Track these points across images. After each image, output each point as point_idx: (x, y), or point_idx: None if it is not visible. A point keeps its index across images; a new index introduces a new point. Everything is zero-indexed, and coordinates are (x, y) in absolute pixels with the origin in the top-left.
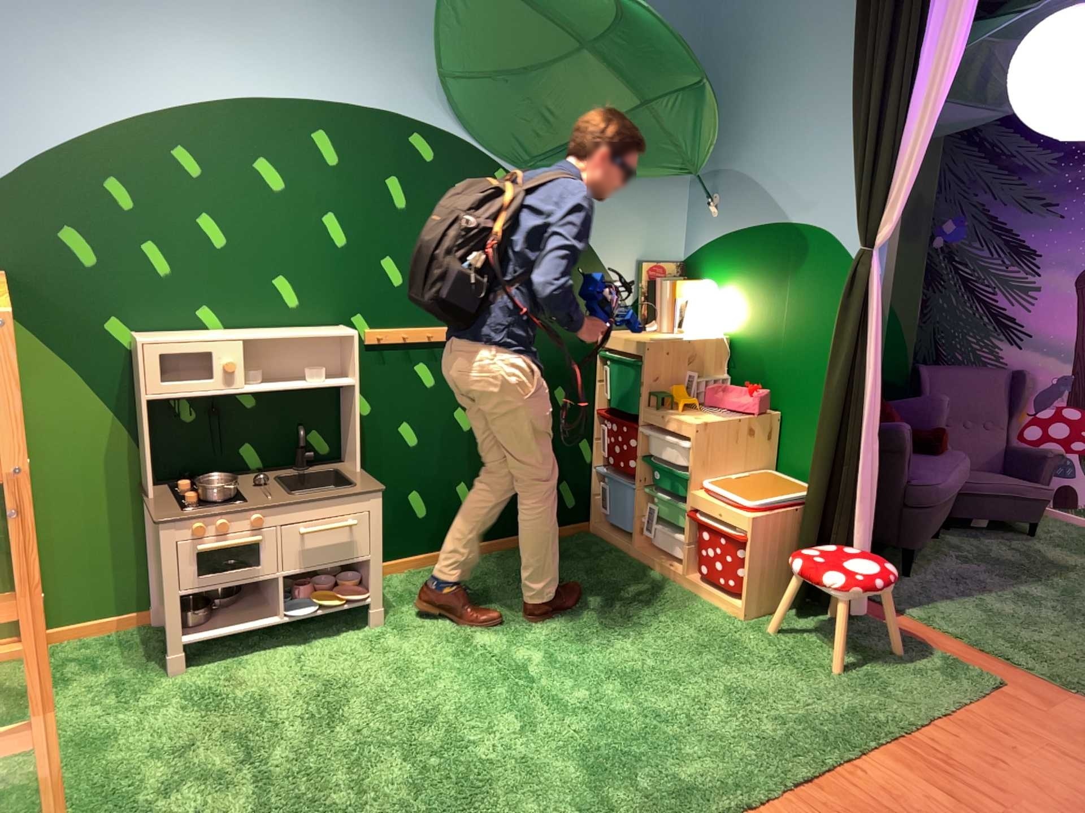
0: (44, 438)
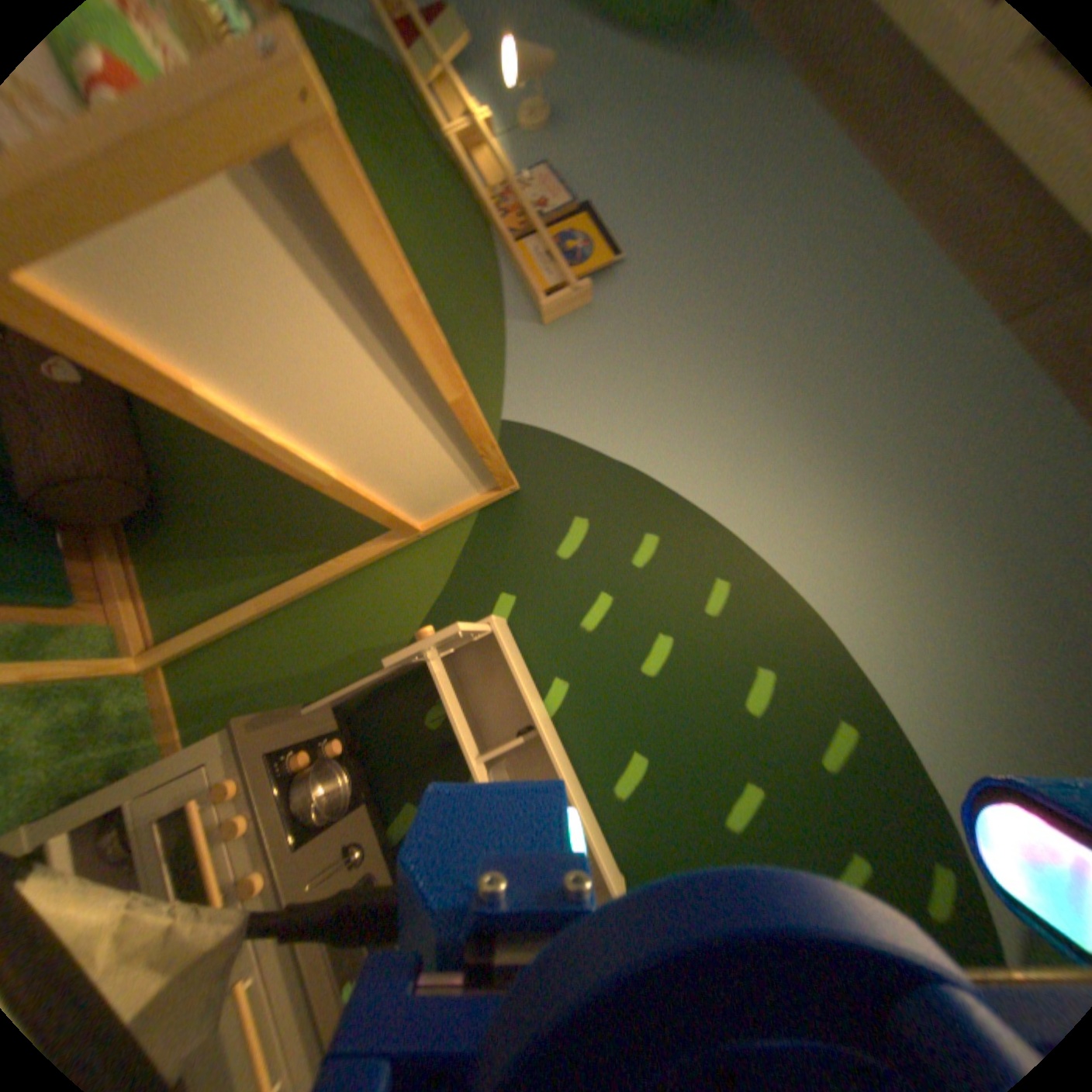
0: (364, 577)
